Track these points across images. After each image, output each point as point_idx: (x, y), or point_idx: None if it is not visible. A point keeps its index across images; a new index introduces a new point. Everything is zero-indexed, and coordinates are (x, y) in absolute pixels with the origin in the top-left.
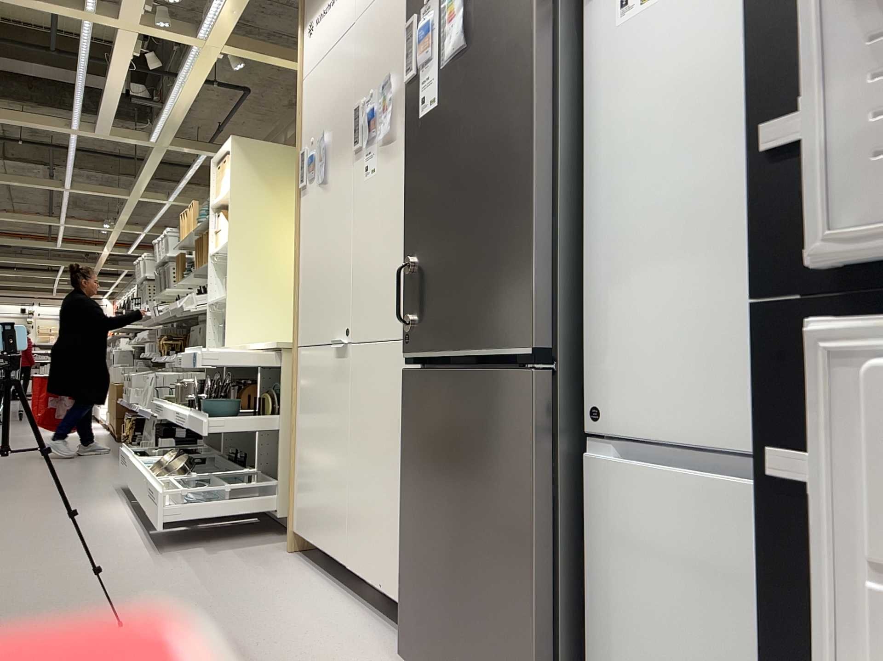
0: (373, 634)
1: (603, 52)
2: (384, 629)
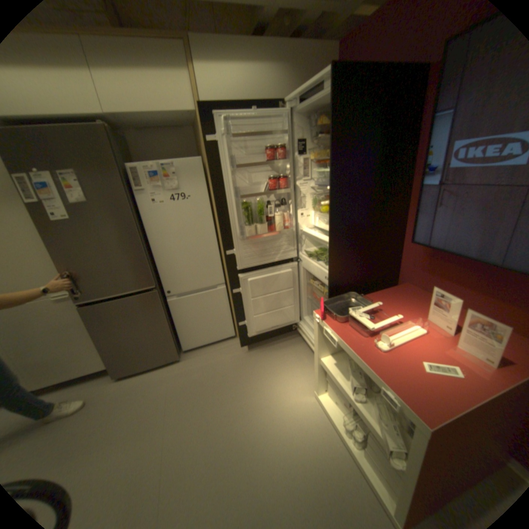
0: (80, 388)
1: (146, 210)
2: (79, 385)
